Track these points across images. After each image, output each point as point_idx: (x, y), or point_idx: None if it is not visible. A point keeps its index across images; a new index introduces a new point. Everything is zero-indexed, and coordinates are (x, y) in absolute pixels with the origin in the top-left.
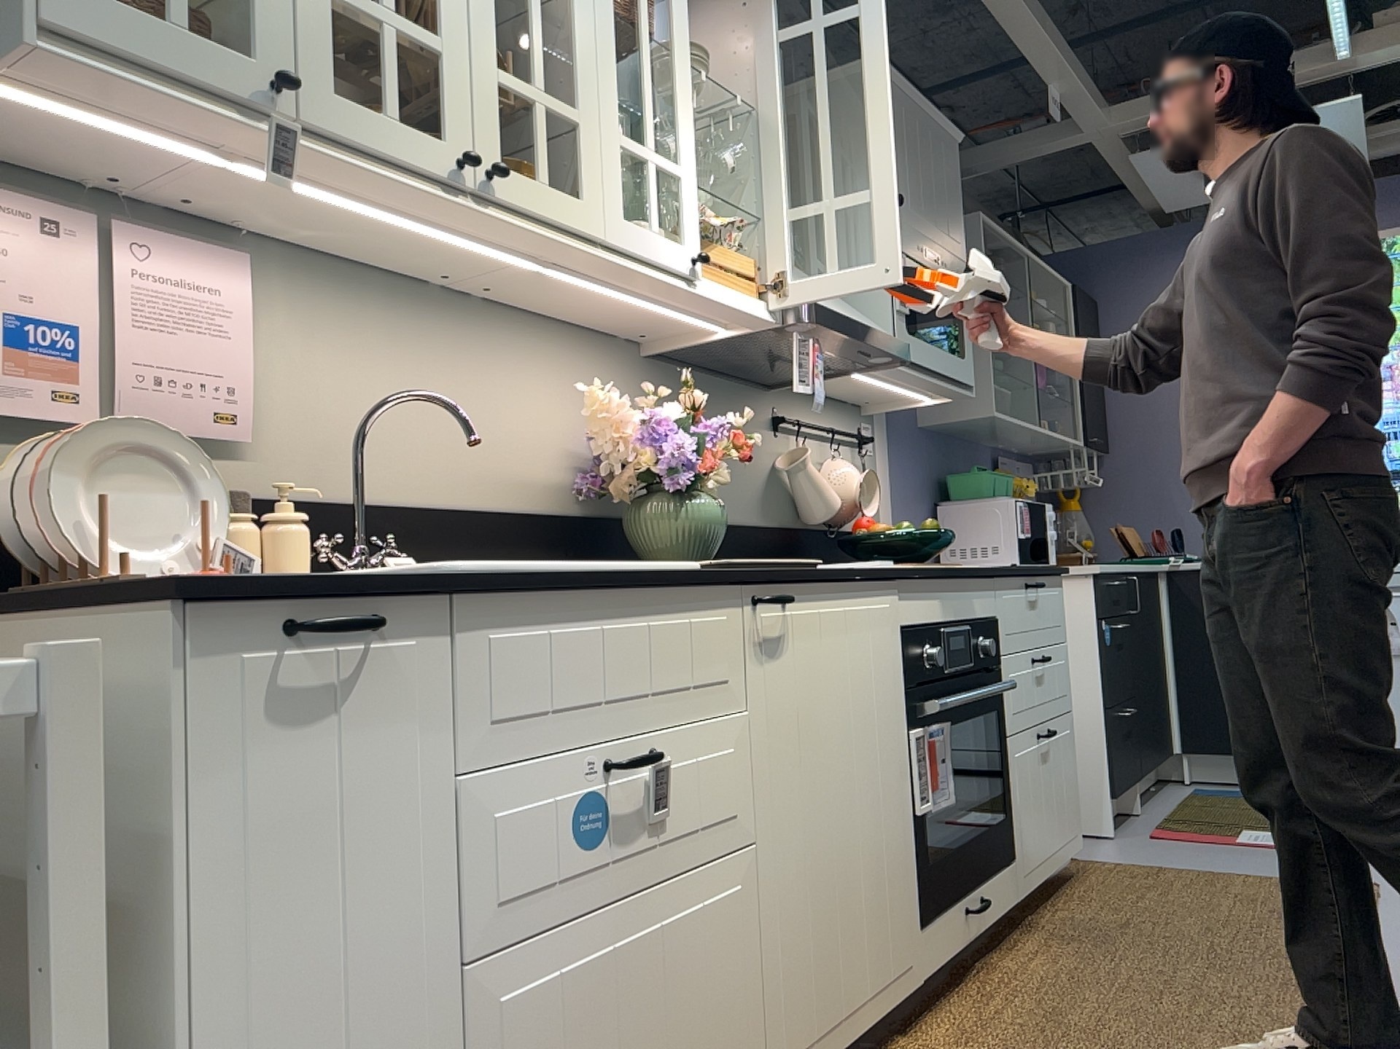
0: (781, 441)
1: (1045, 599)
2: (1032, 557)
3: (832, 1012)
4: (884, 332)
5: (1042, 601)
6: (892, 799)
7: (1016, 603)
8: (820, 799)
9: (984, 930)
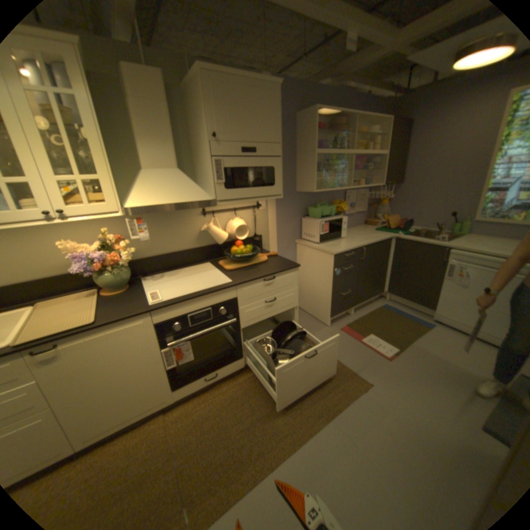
0: (206, 218)
1: (278, 280)
2: (327, 239)
3: (111, 425)
4: (197, 198)
5: (275, 281)
6: (147, 371)
7: (253, 288)
8: (94, 385)
9: (218, 380)
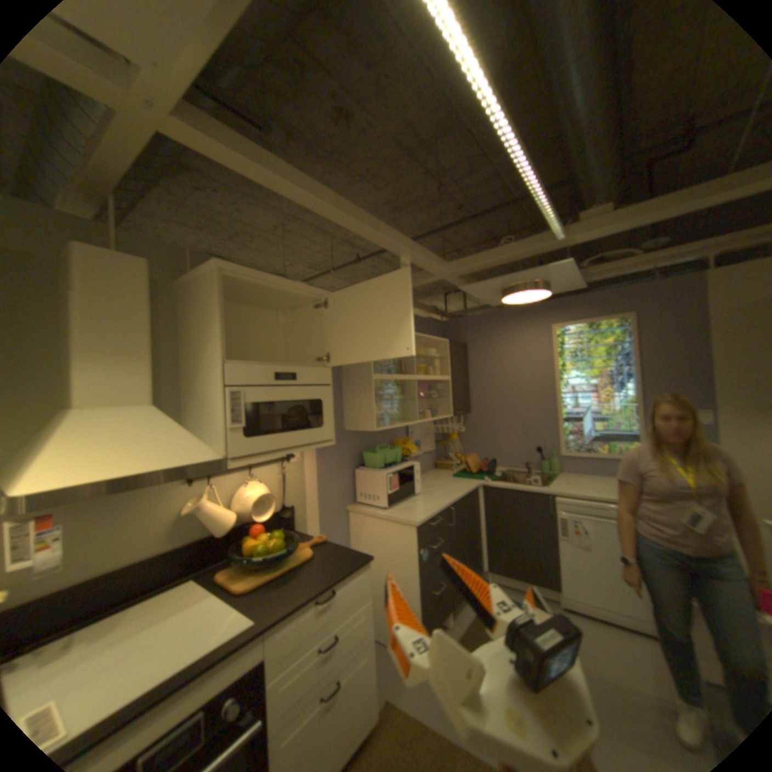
0: (194, 489)
1: (341, 597)
2: (398, 499)
3: None
4: (192, 459)
5: (335, 601)
6: None
7: (297, 629)
8: None
9: None
